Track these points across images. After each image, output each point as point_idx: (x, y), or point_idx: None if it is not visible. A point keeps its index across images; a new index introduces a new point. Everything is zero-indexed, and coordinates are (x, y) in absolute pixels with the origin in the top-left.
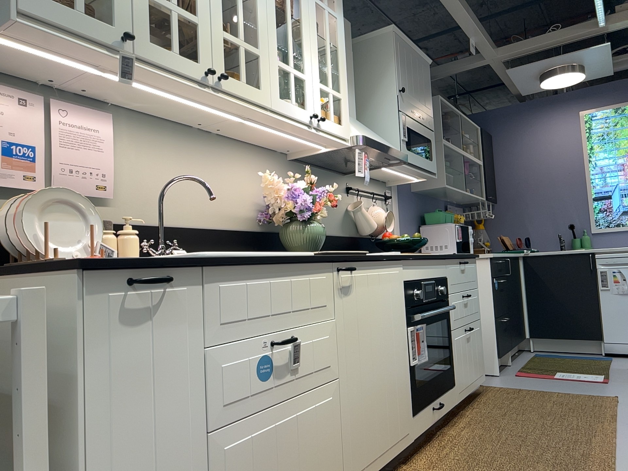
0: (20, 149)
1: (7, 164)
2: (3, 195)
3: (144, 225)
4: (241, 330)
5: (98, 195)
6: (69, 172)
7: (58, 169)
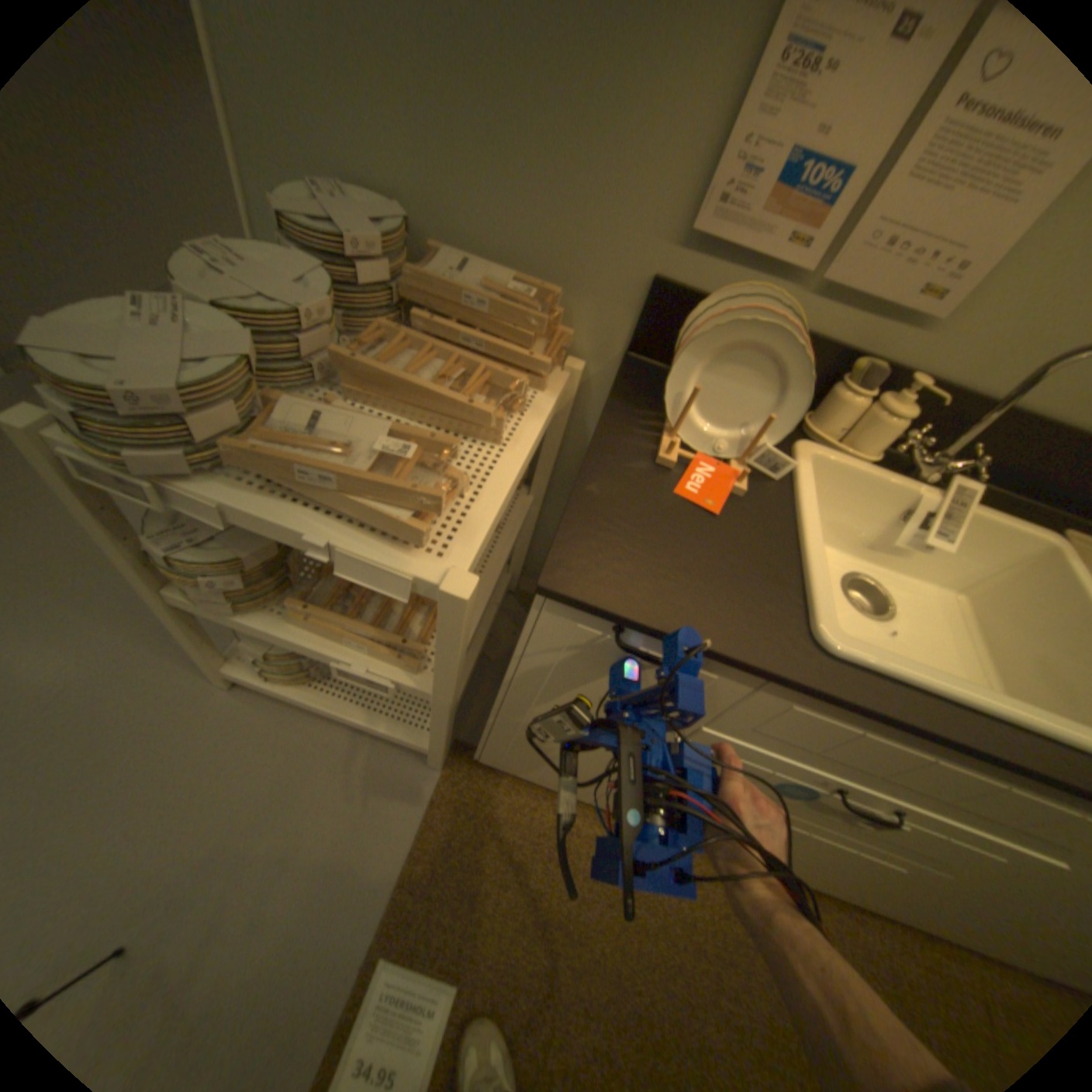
0: (820, 169)
1: (776, 203)
2: (745, 258)
3: (972, 388)
4: (800, 757)
5: (919, 302)
6: (888, 242)
7: (868, 230)
